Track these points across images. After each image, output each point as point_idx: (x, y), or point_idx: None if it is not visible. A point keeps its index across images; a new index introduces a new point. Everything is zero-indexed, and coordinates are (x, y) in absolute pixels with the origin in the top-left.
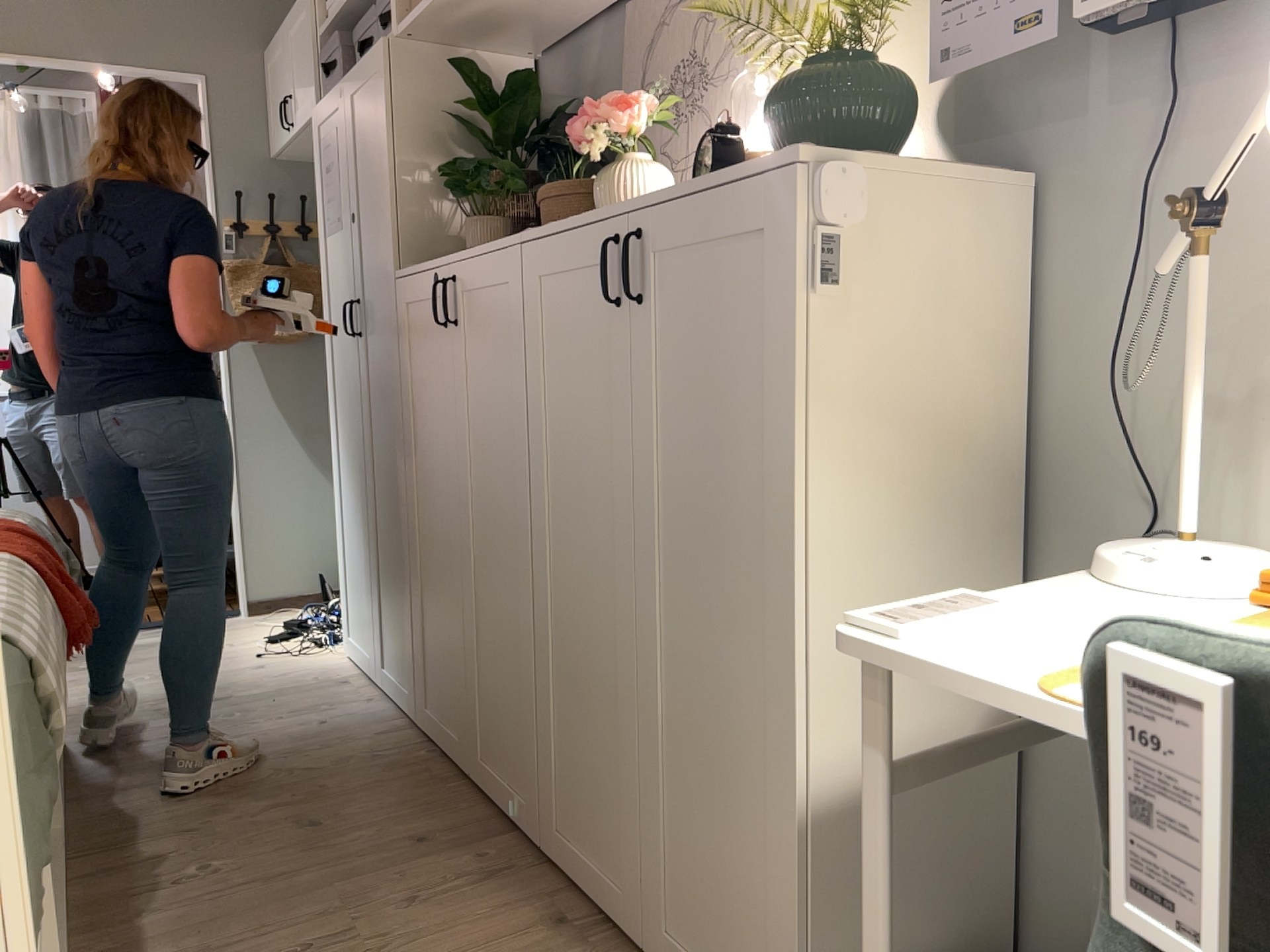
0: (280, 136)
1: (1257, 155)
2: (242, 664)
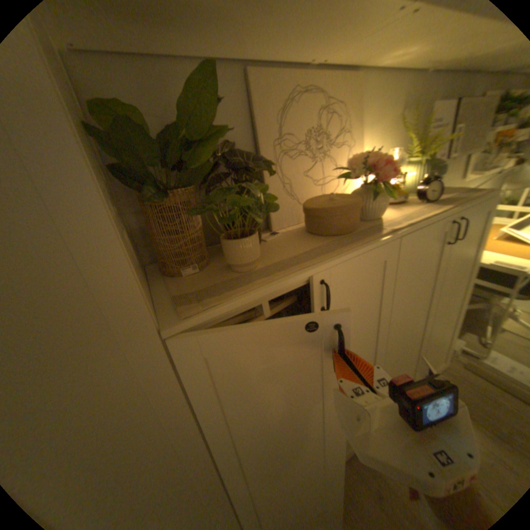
0: None
1: None
2: None
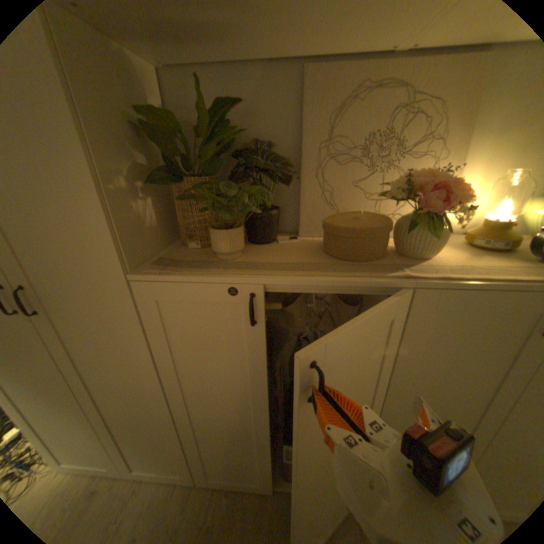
0: None
1: None
2: None
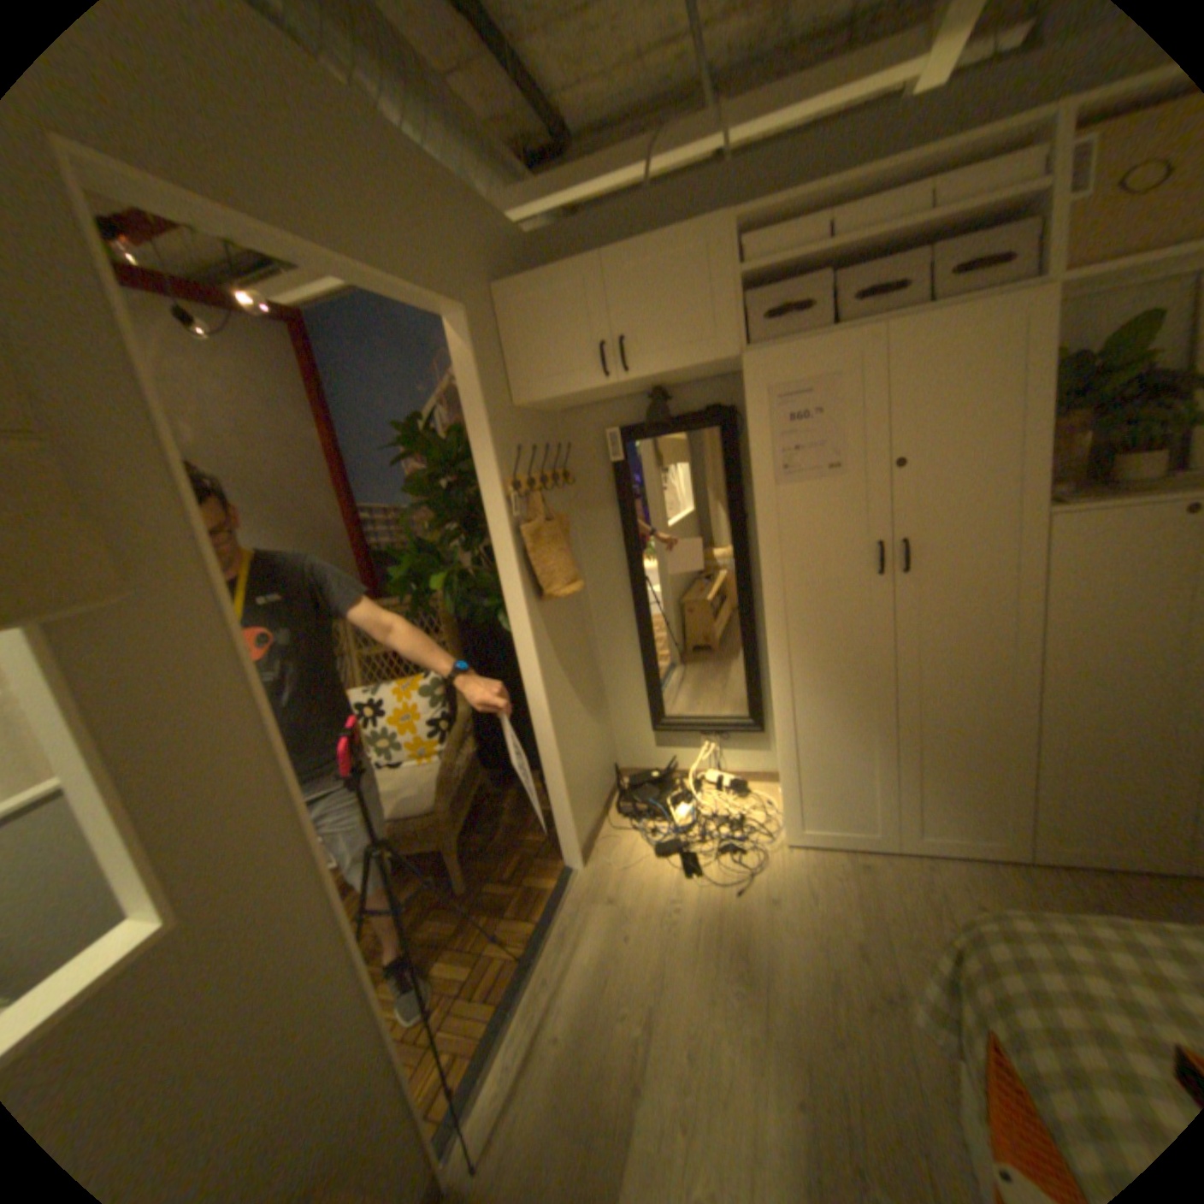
0: (565, 385)
1: None
2: (752, 912)
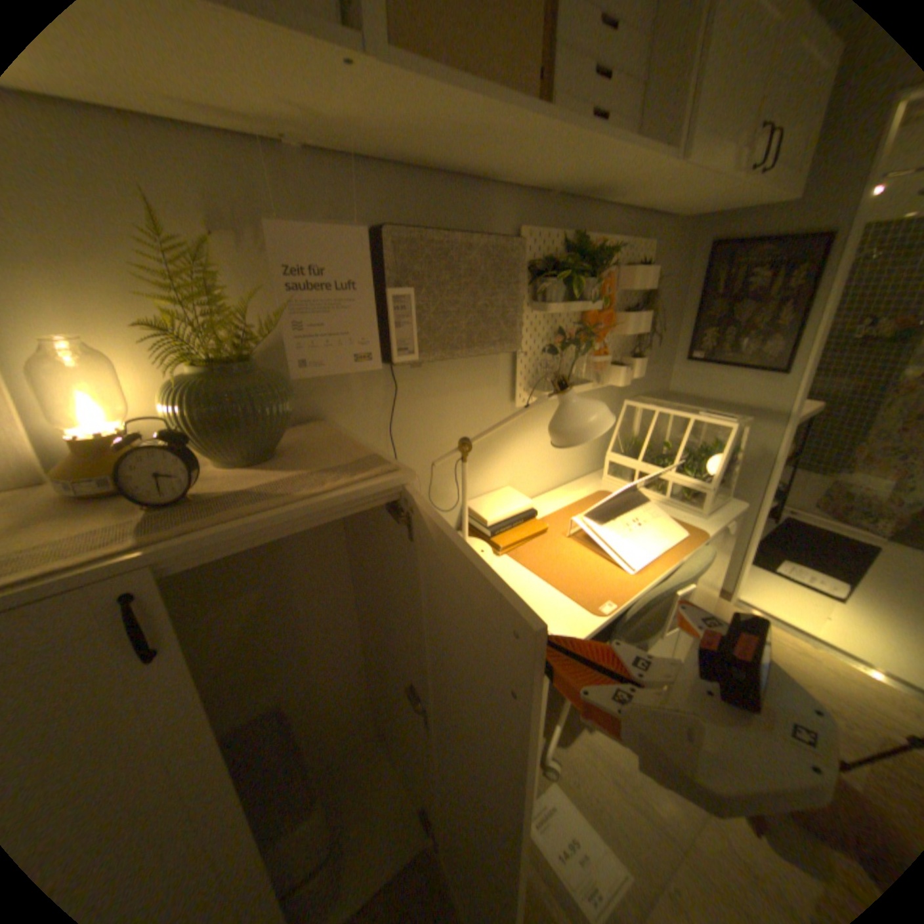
0: None
1: (417, 407)
2: None
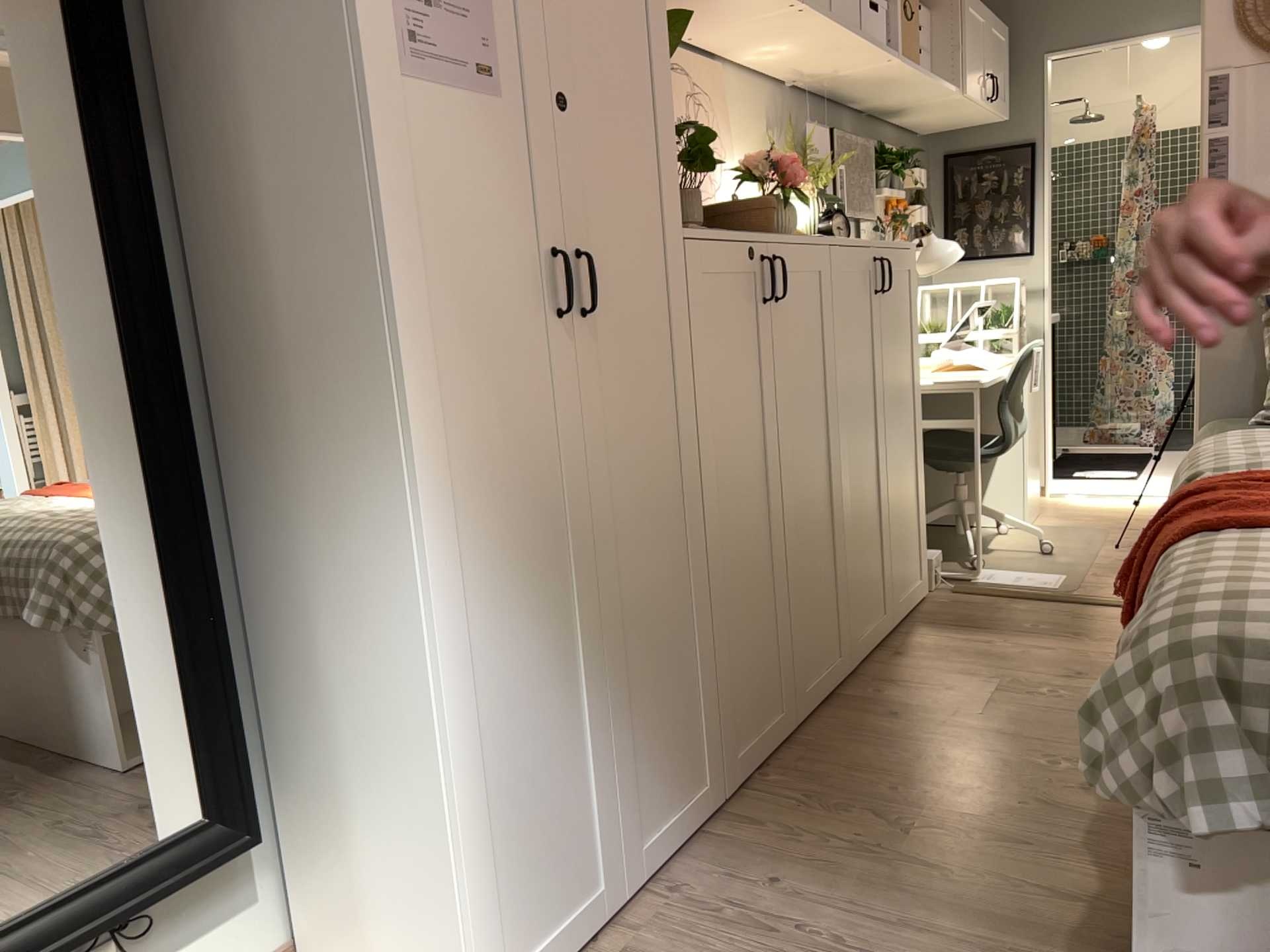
0: None
1: None
2: None
